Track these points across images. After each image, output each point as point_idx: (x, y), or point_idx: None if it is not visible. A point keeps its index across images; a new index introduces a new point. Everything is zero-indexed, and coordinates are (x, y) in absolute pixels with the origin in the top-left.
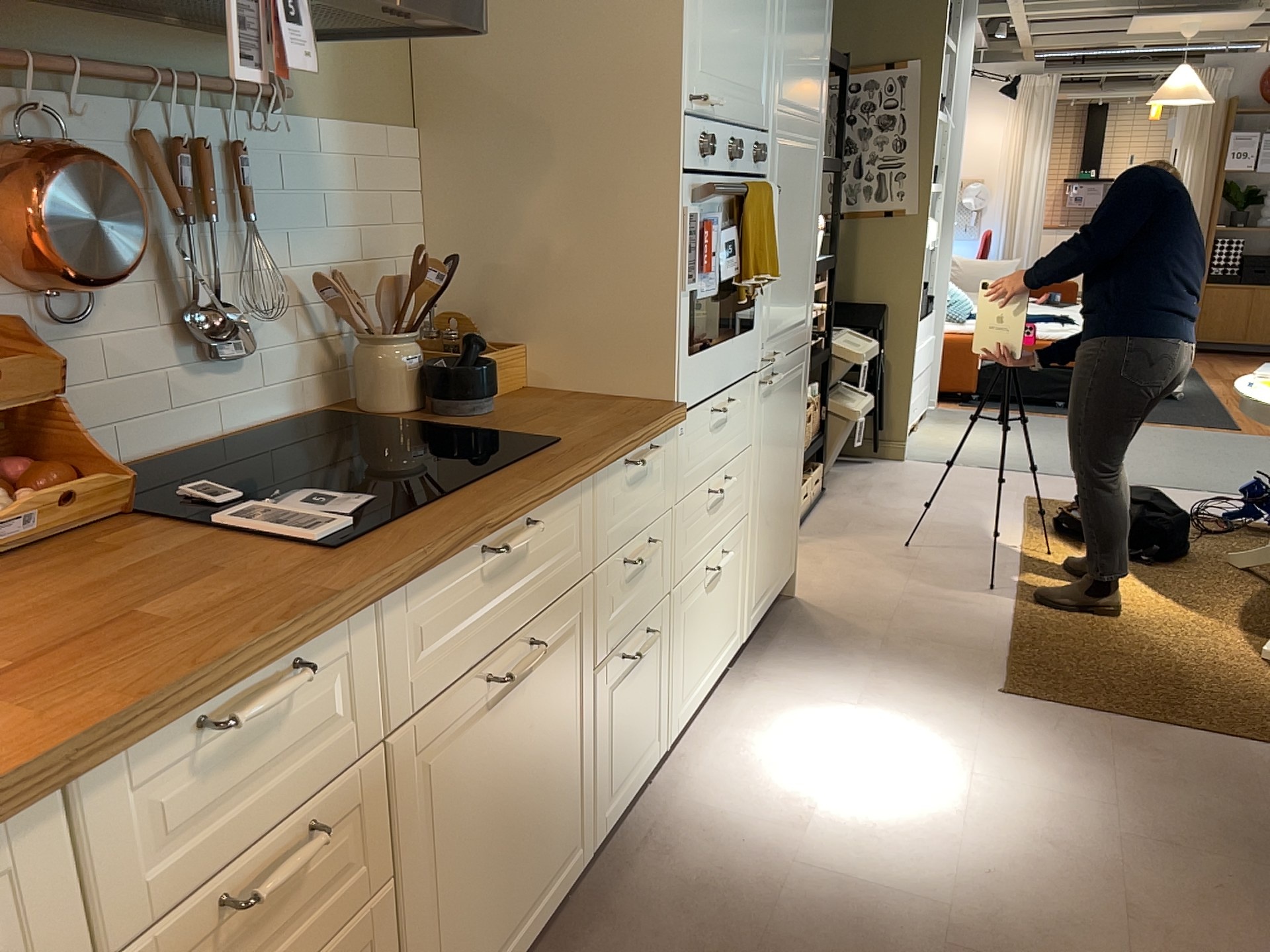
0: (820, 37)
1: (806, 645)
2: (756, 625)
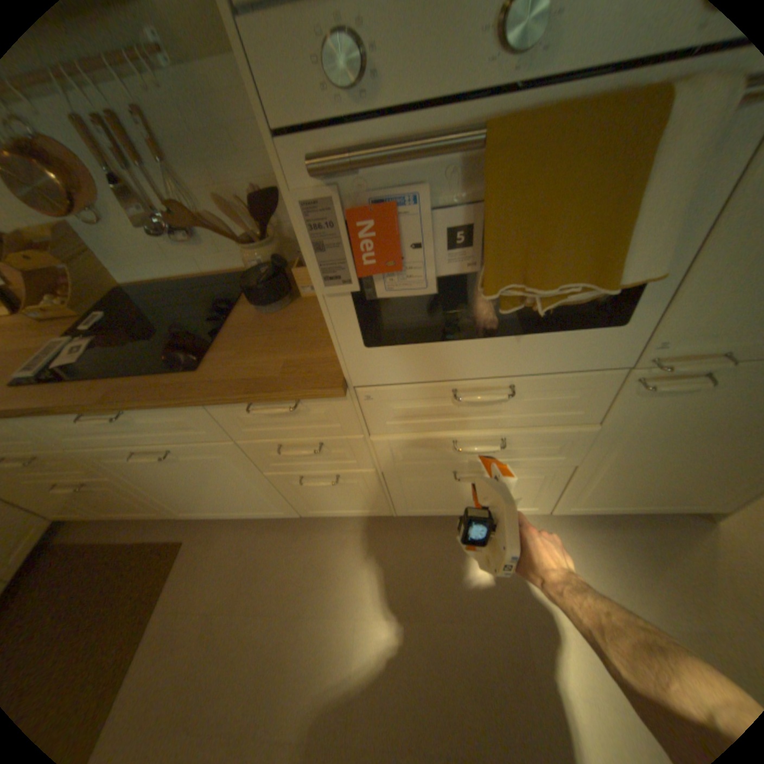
0: None
1: (630, 559)
2: (586, 514)
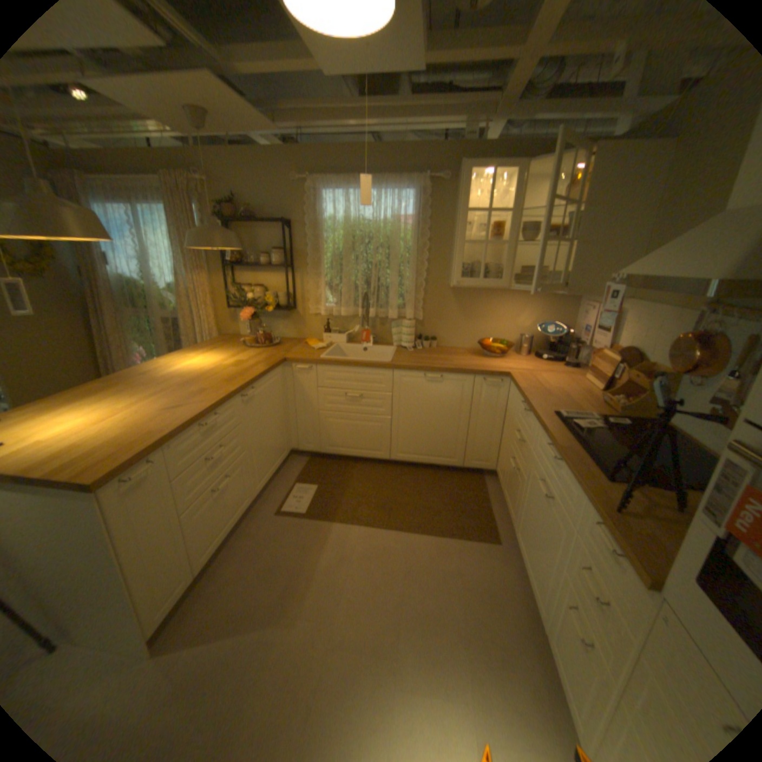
0: None
1: None
2: None
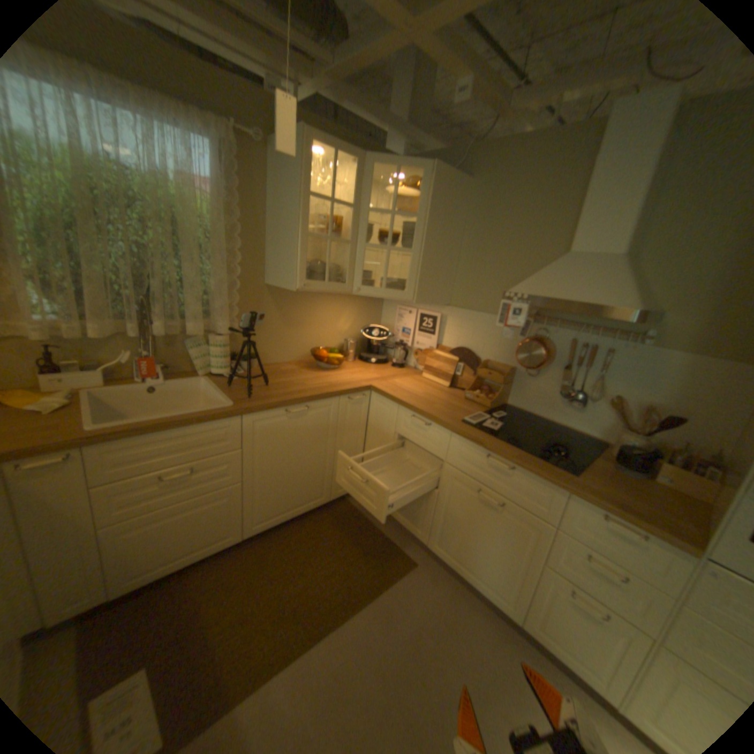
0: None
1: None
2: None
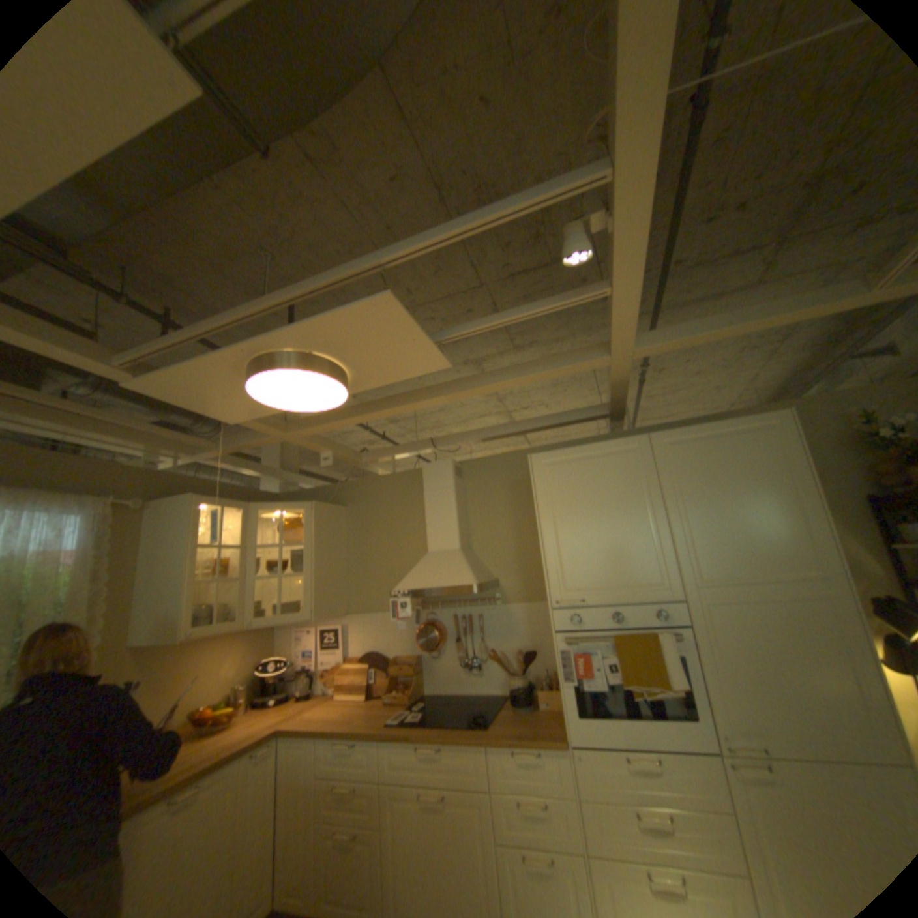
0: (784, 526)
1: None
2: None
